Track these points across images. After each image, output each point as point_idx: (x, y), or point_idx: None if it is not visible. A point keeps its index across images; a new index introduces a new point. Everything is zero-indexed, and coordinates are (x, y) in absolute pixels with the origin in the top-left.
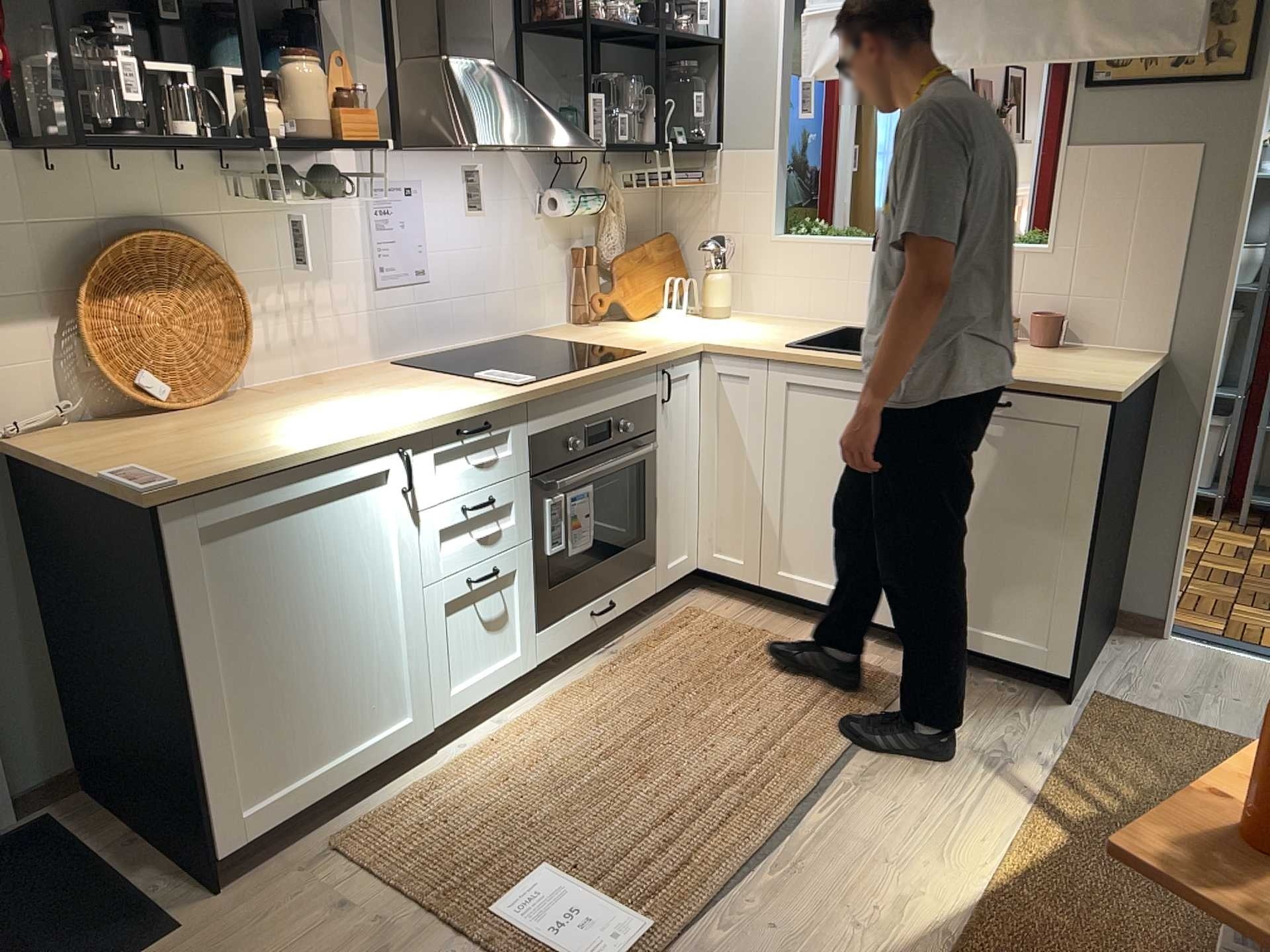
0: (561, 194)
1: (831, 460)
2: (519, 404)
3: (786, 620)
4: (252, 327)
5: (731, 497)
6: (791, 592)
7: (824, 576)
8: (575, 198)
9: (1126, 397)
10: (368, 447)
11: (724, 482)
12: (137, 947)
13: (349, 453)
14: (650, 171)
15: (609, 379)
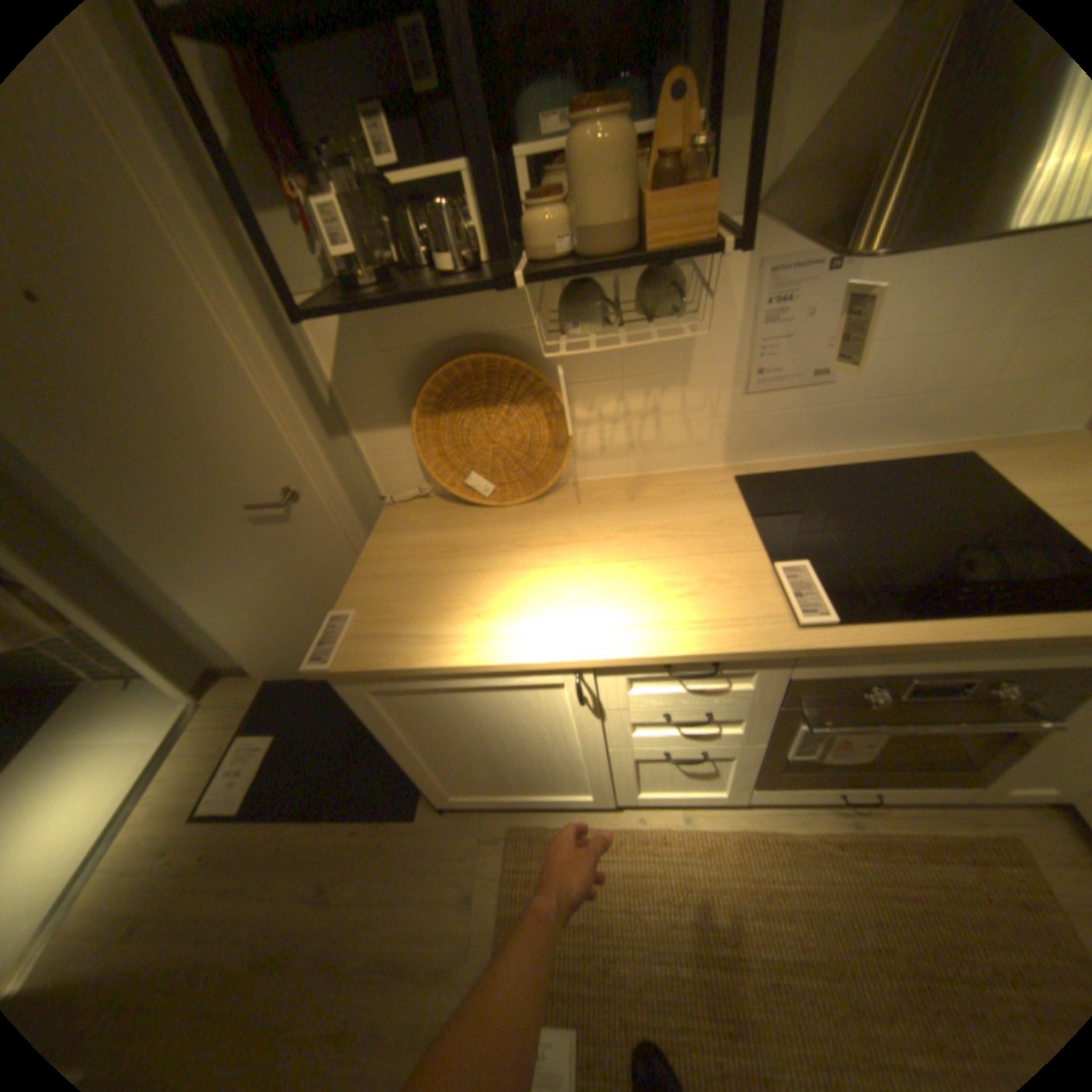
0: None
1: None
2: (781, 654)
3: None
4: (570, 439)
5: None
6: None
7: None
8: None
9: None
10: (533, 666)
11: None
12: (391, 814)
13: (510, 667)
14: None
15: (1000, 644)
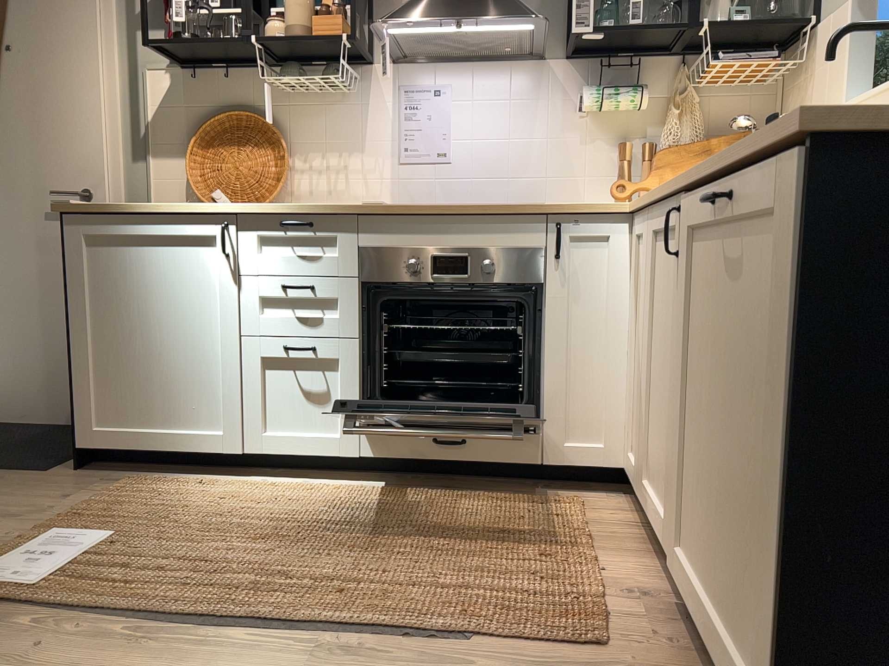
0: (589, 90)
1: (671, 331)
2: (346, 215)
3: (642, 545)
4: (283, 171)
5: (639, 384)
6: (648, 509)
7: (664, 494)
8: (599, 91)
9: (881, 136)
10: (198, 214)
11: (638, 366)
12: (26, 468)
13: (183, 215)
14: (699, 59)
15: (466, 216)
